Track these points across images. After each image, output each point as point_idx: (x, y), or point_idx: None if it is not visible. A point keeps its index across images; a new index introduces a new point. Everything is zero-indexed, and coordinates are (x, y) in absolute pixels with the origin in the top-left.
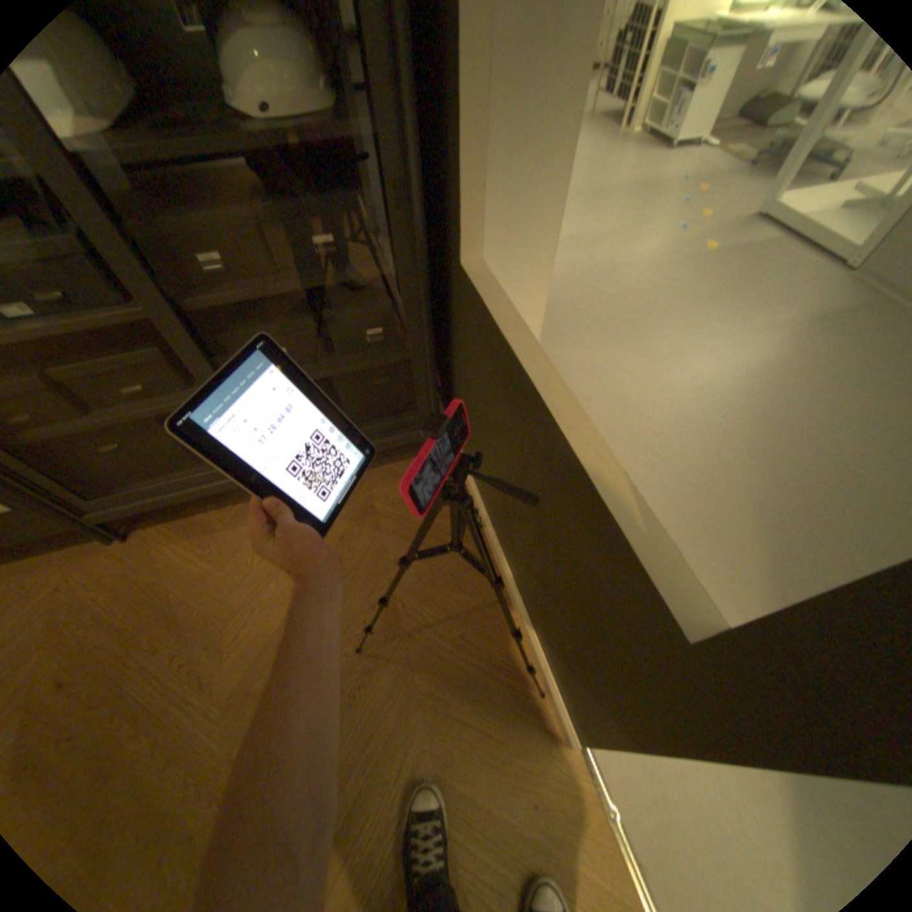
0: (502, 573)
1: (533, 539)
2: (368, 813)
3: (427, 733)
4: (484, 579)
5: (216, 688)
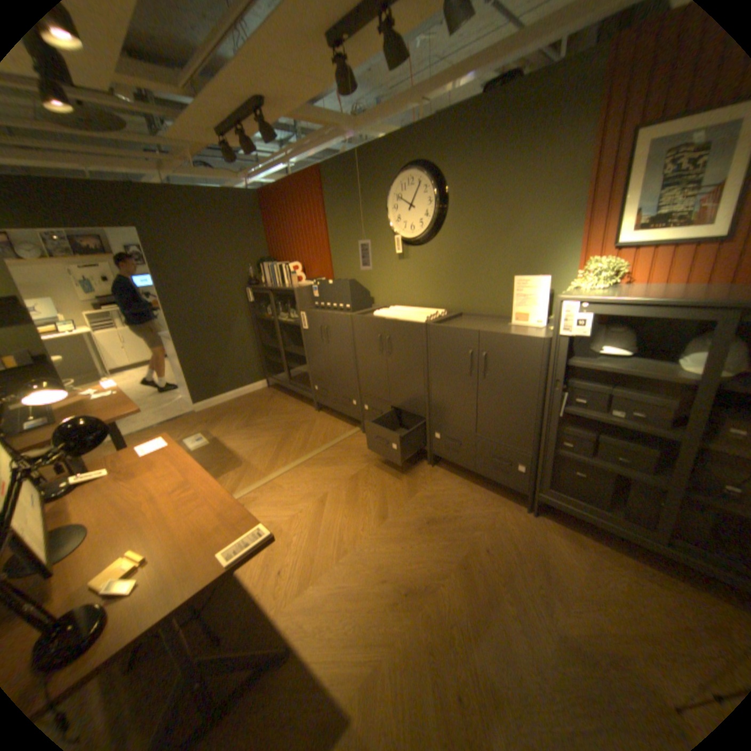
0: None
1: None
2: None
3: None
4: None
5: (560, 628)
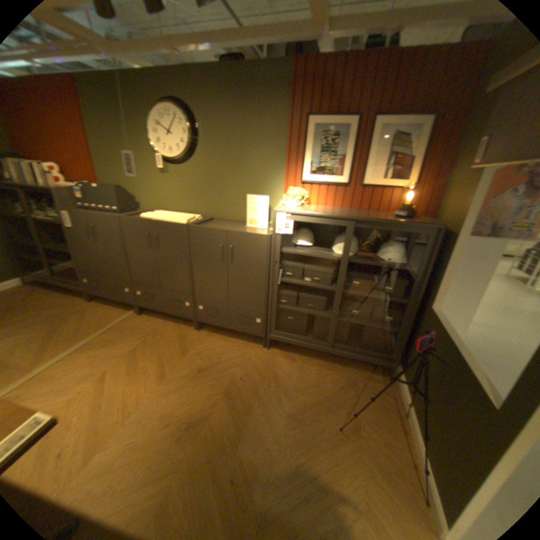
0: (416, 440)
1: (441, 408)
2: (332, 492)
3: (364, 482)
4: (405, 440)
5: (285, 410)
